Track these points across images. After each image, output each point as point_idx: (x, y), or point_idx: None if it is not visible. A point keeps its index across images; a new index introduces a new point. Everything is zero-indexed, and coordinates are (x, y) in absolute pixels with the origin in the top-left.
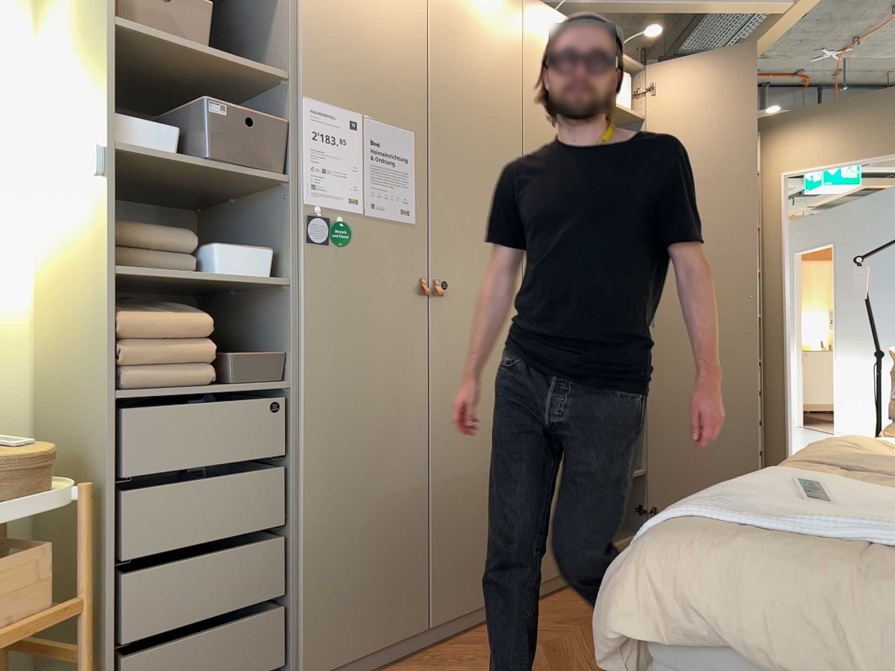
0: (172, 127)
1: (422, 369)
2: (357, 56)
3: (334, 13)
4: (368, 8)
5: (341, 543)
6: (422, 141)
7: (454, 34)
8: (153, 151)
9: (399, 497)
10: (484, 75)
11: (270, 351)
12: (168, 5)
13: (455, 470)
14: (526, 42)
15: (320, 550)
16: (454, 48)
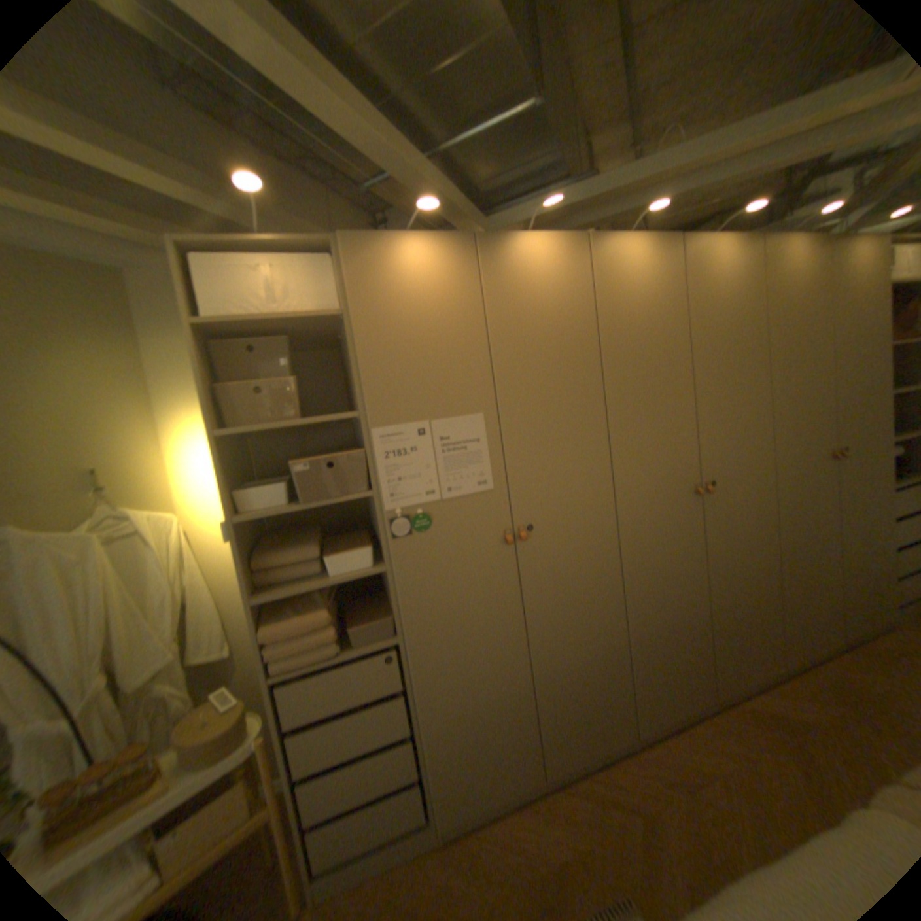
0: (277, 486)
1: (515, 600)
2: (417, 373)
3: (389, 348)
4: (421, 327)
5: (457, 739)
6: (491, 418)
7: (512, 311)
8: (266, 509)
9: (505, 697)
10: (549, 334)
11: (384, 615)
12: (262, 394)
13: (556, 667)
14: (596, 281)
15: (440, 747)
16: (514, 324)
